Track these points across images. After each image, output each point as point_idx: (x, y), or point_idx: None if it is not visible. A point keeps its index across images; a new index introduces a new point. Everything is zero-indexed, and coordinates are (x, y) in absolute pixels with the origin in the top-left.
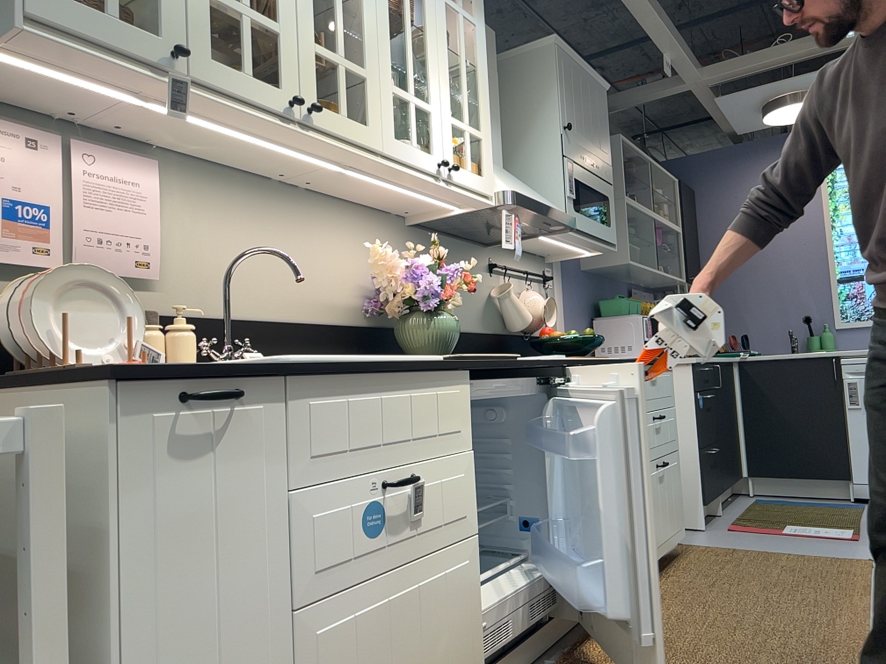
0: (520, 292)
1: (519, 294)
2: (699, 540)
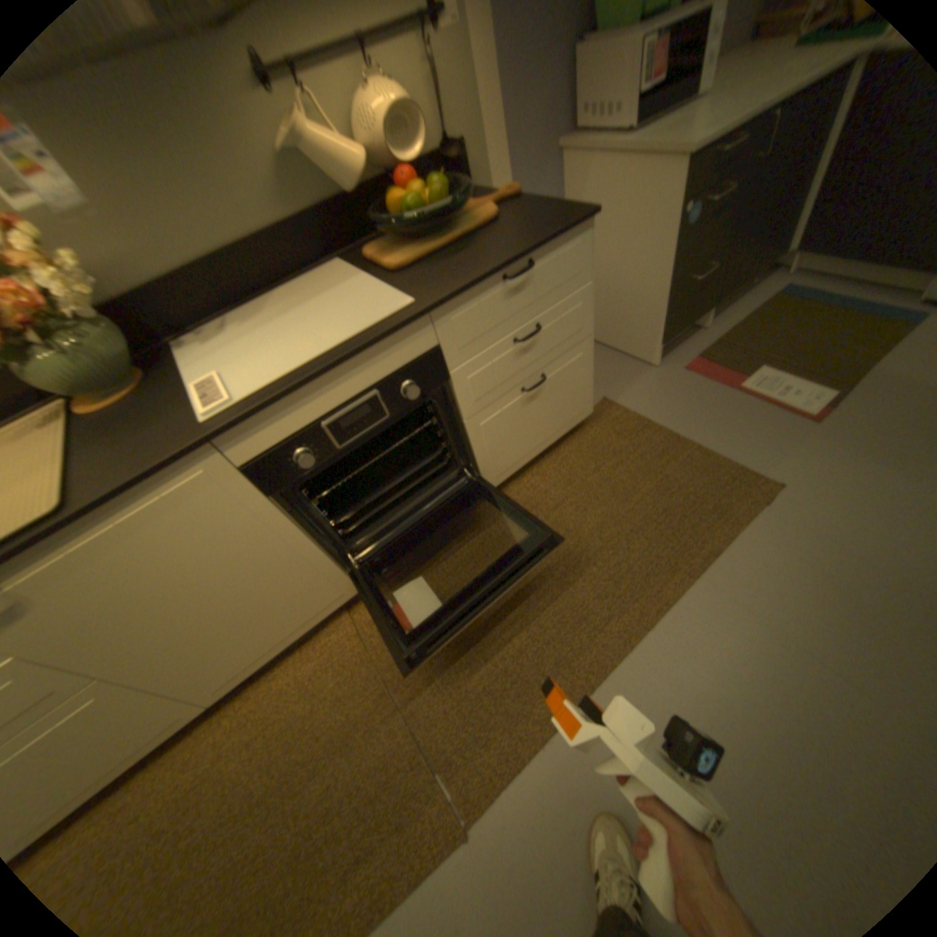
0: (356, 93)
1: (352, 101)
2: (630, 394)
